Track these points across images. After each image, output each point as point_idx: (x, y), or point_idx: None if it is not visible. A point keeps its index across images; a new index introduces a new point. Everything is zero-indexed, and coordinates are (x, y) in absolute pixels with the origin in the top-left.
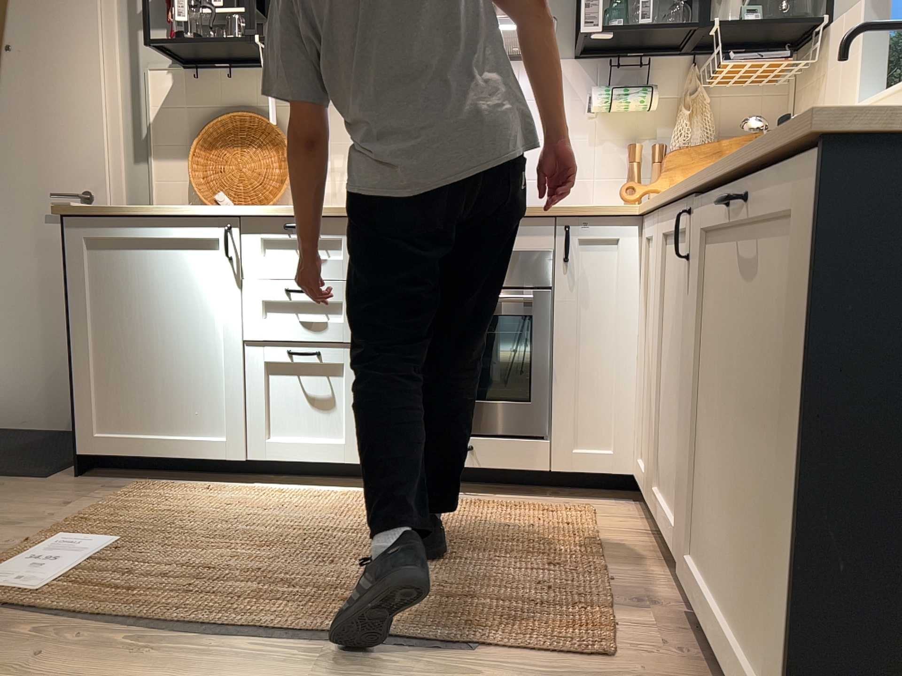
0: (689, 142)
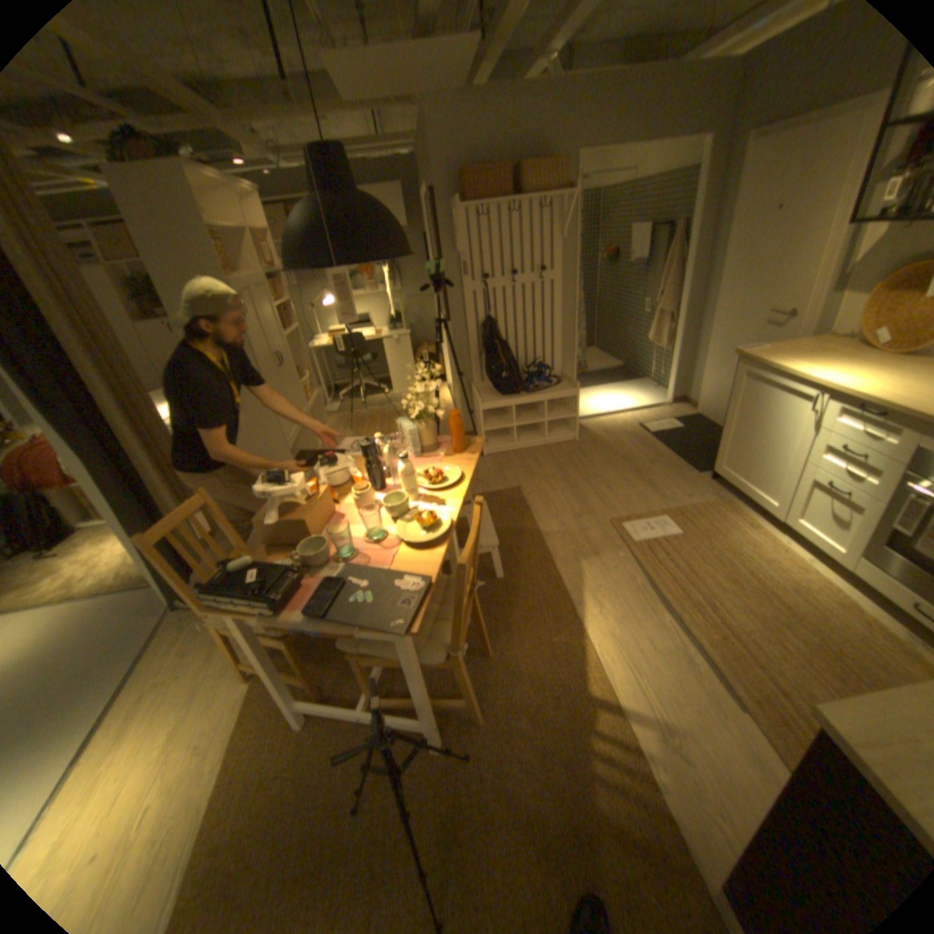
0: None
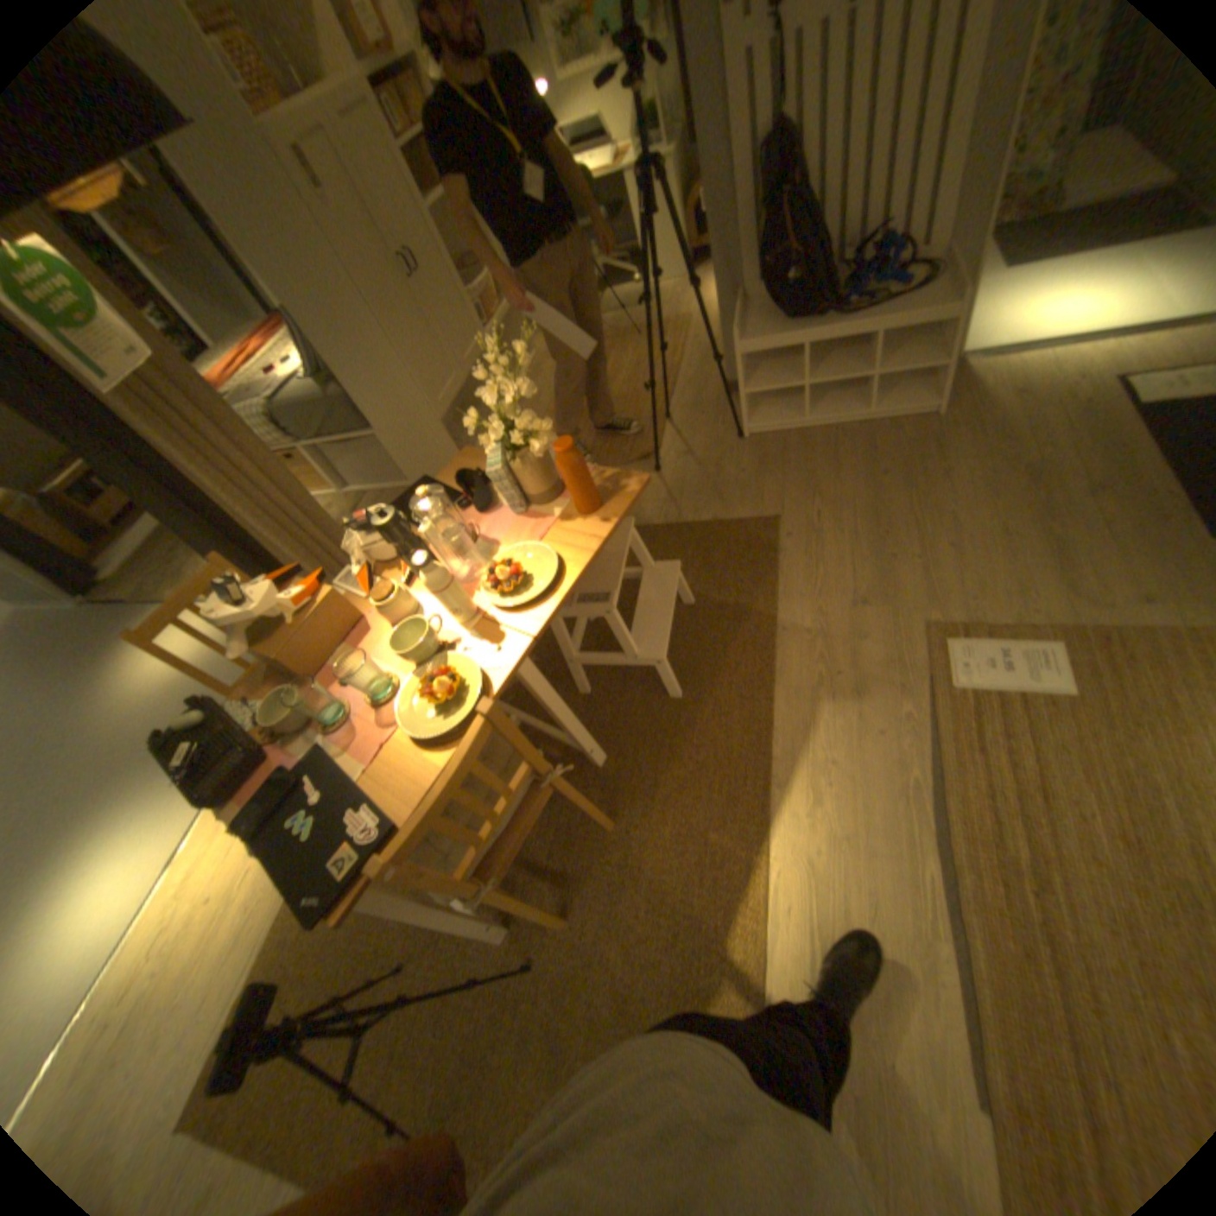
0: None
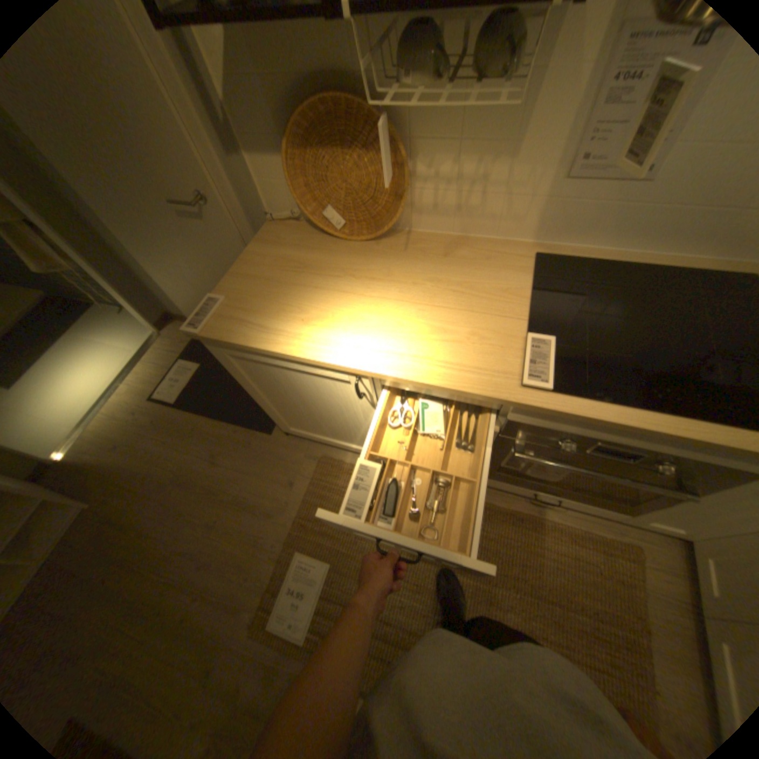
0: None
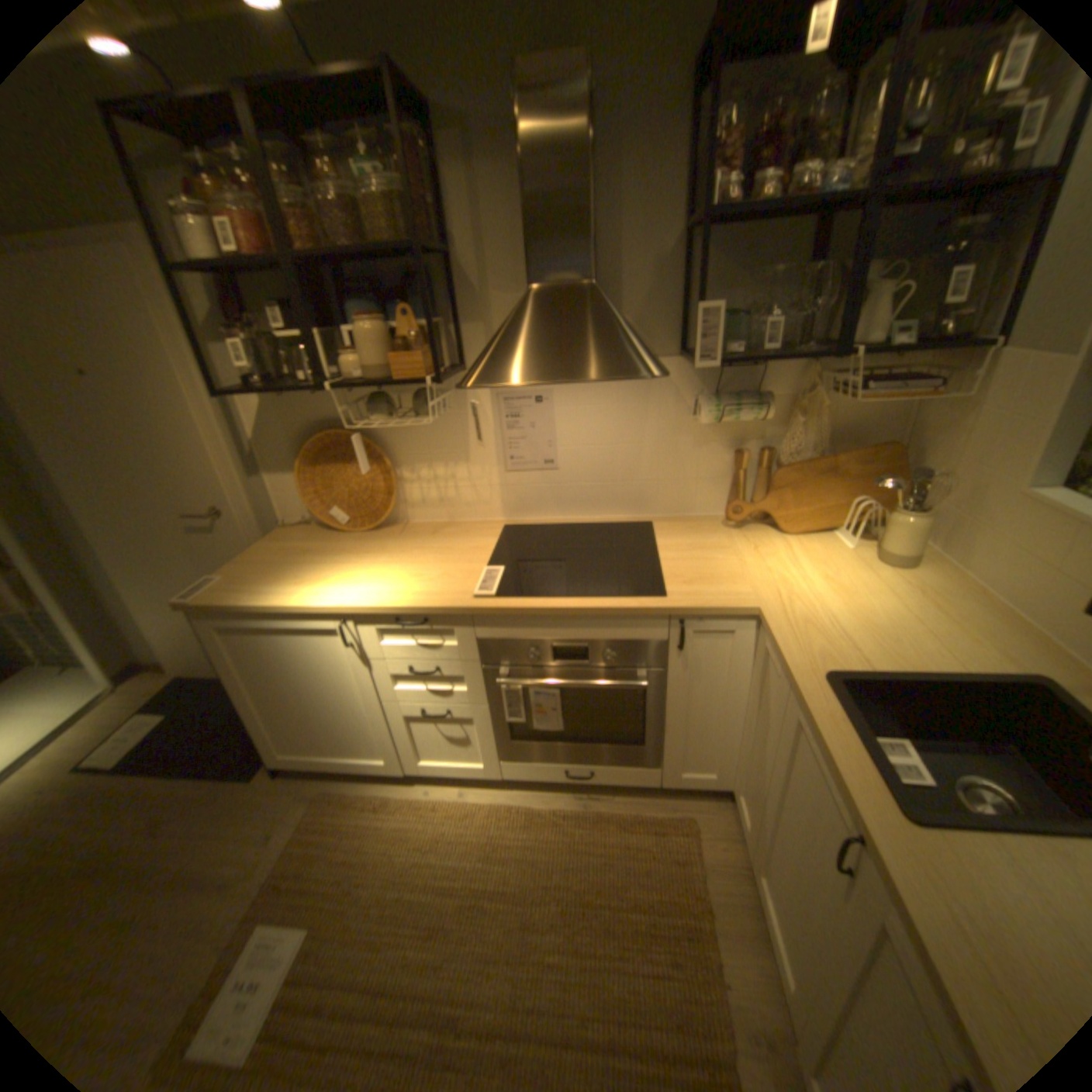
0: (803, 448)
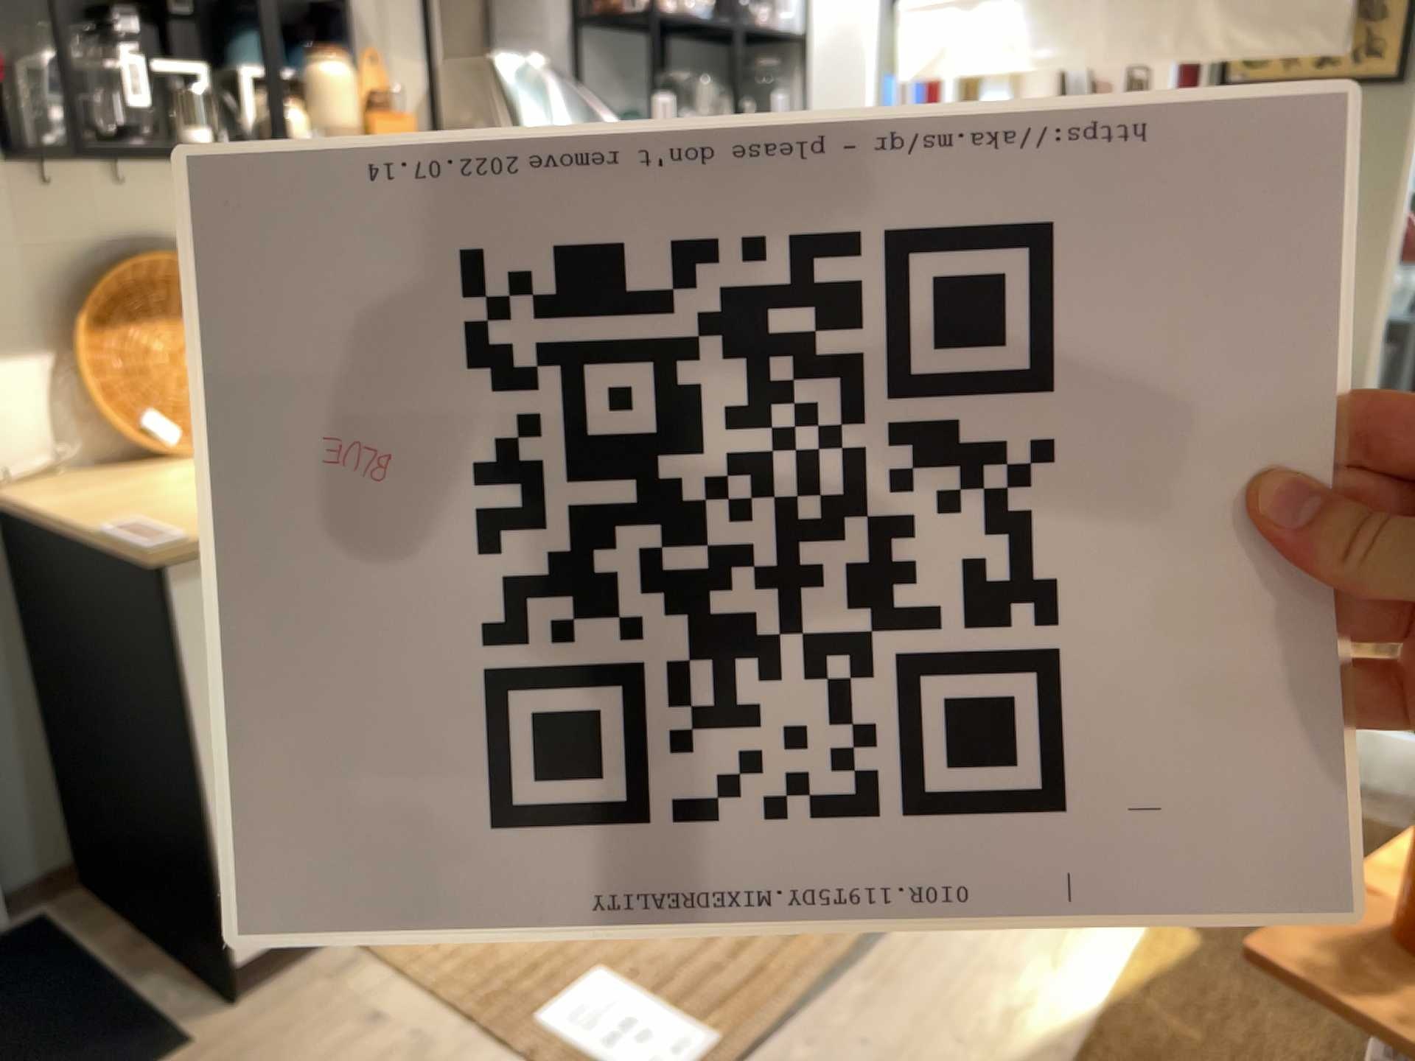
0: None
